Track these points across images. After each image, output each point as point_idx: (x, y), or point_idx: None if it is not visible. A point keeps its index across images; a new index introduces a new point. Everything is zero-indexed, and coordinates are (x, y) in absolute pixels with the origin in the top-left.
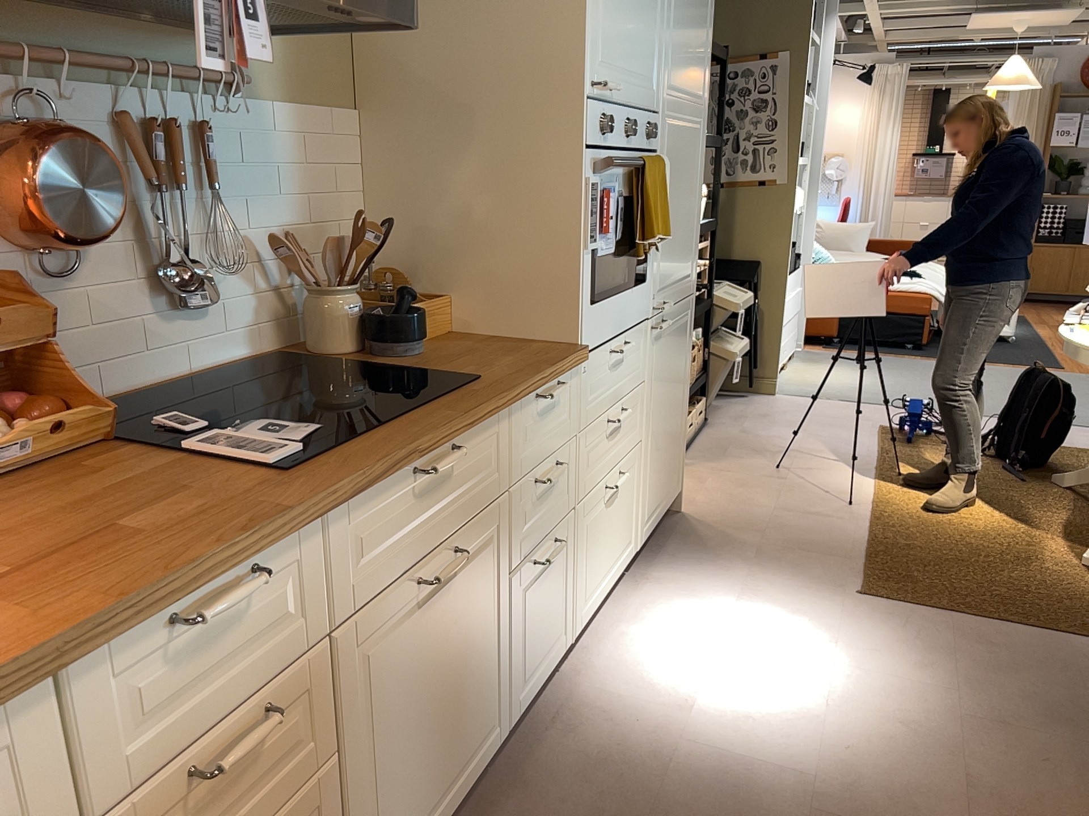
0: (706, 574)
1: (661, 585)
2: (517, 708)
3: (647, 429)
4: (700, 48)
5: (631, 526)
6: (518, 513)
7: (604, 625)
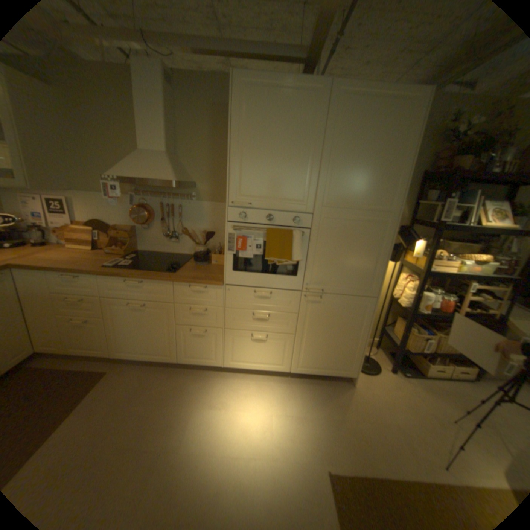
0: (305, 403)
1: (288, 389)
2: (182, 361)
3: (300, 332)
4: (380, 184)
5: (282, 360)
6: (180, 312)
7: (252, 378)
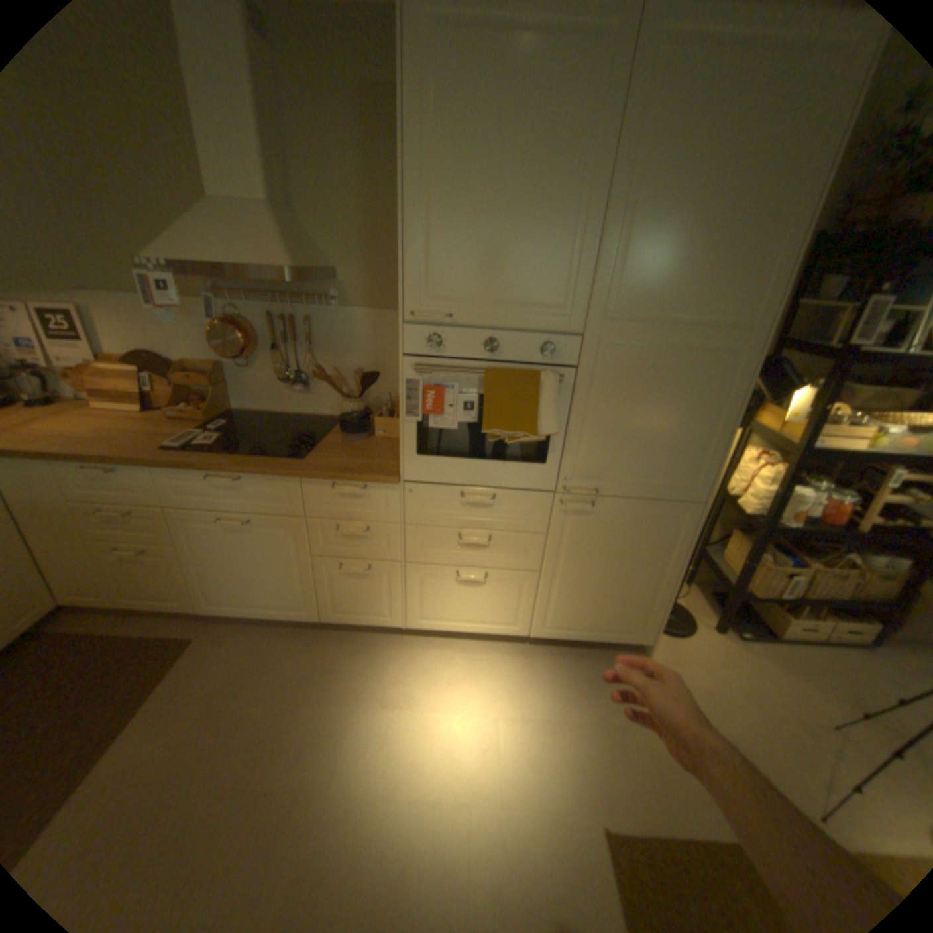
0: (557, 694)
1: (525, 668)
2: (329, 619)
3: (548, 568)
4: (735, 266)
5: (513, 616)
6: (318, 533)
7: (458, 647)
